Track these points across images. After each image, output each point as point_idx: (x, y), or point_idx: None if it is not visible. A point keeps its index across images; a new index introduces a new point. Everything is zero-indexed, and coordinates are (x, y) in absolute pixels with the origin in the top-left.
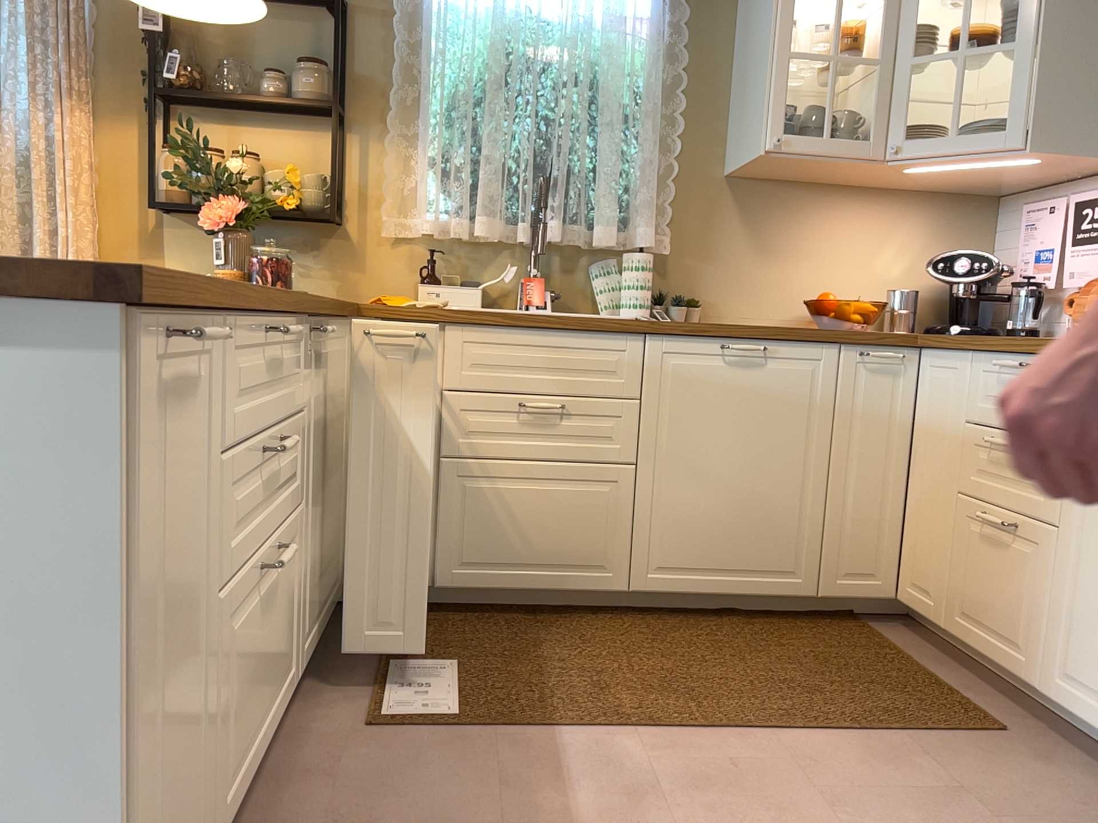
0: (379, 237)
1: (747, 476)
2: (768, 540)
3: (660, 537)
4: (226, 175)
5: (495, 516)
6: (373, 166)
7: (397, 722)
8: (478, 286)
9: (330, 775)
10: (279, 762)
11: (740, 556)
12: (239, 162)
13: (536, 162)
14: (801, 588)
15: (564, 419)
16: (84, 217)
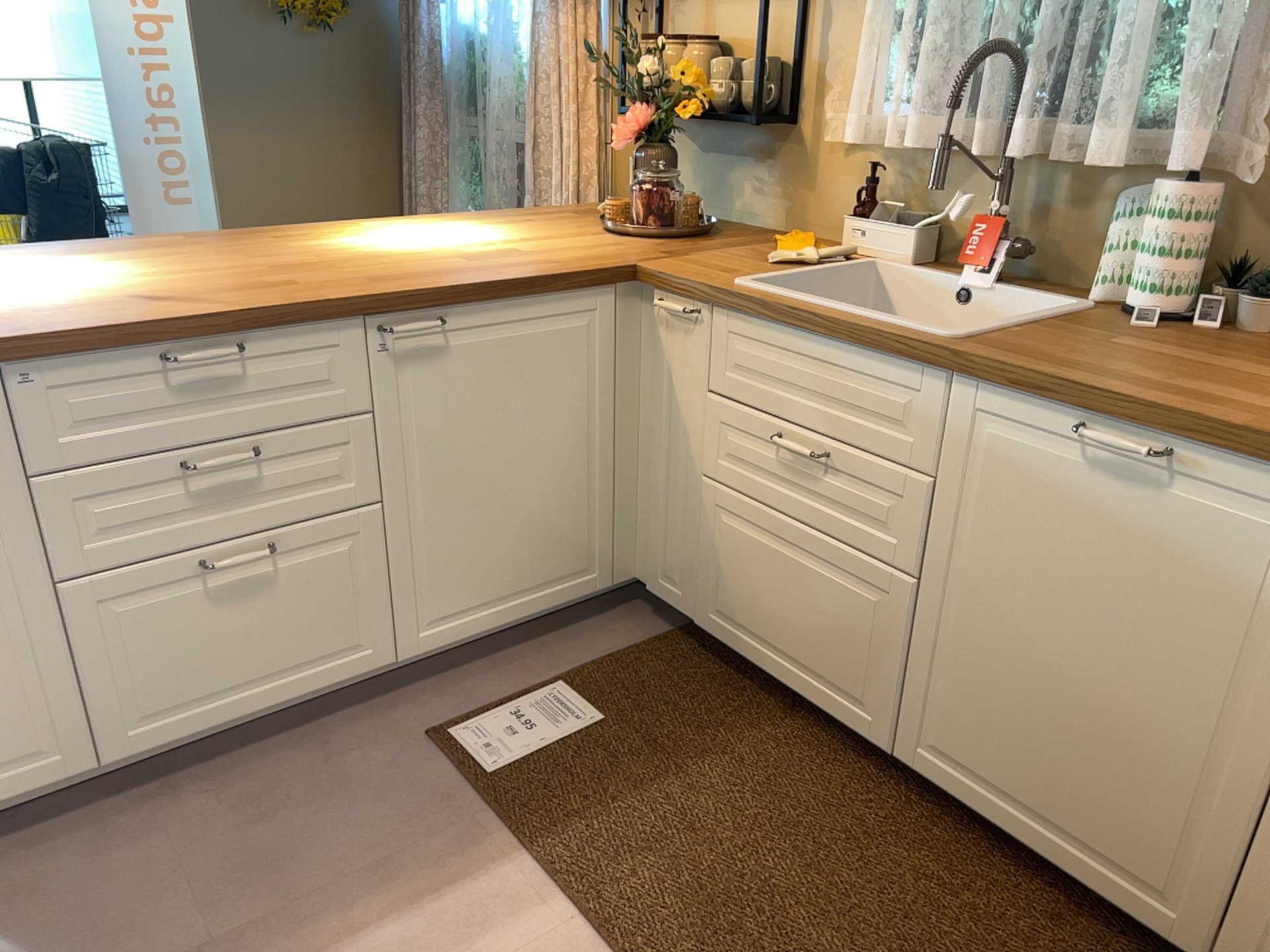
0: (827, 143)
1: (1093, 679)
2: (1115, 809)
3: (938, 701)
4: (636, 79)
5: (749, 570)
6: (830, 38)
7: (450, 744)
8: (912, 228)
9: (340, 755)
10: (341, 720)
11: (1061, 803)
12: (647, 63)
13: (1041, 8)
14: (1172, 929)
15: (829, 473)
16: (585, 123)
